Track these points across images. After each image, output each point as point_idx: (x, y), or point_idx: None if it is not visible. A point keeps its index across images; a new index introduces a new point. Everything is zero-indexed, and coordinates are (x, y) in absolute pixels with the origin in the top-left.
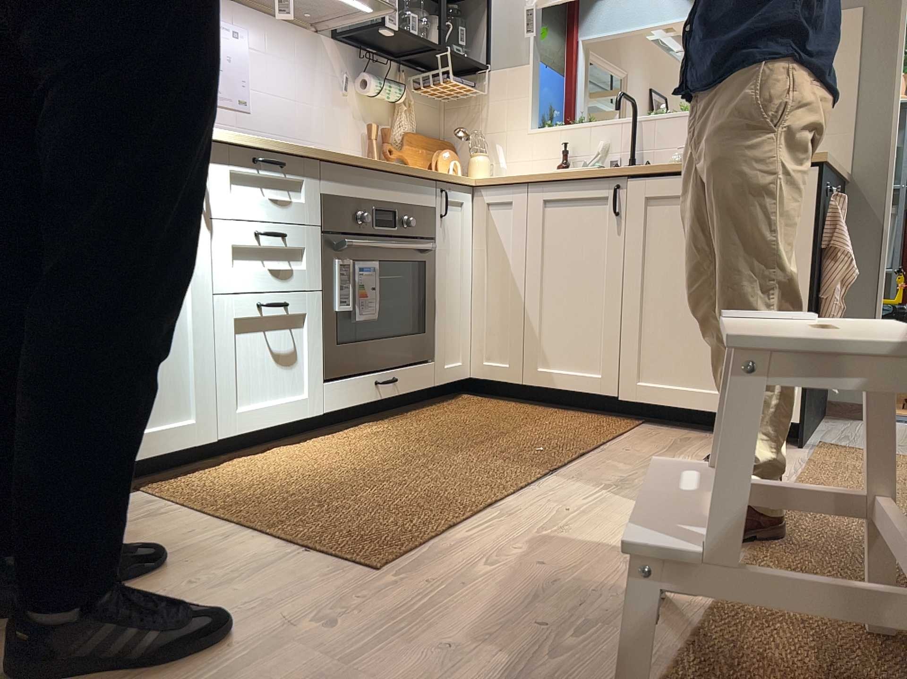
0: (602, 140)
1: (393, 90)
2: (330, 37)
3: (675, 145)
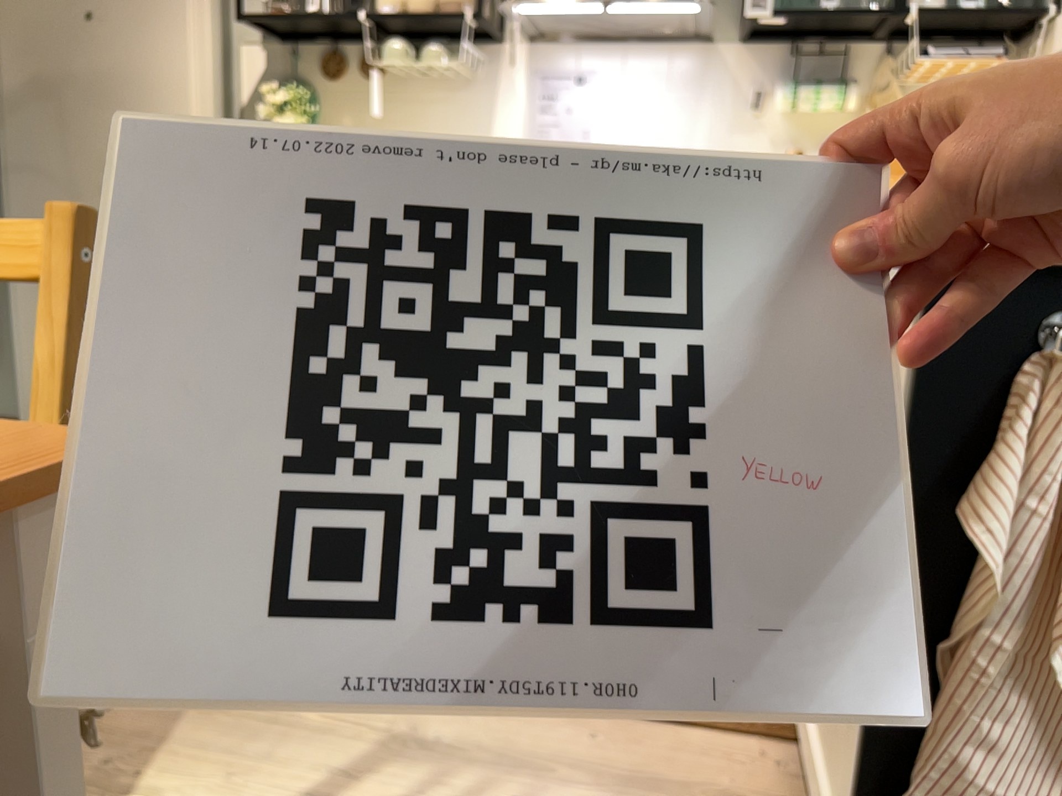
0: None
1: (818, 95)
2: (732, 40)
3: None
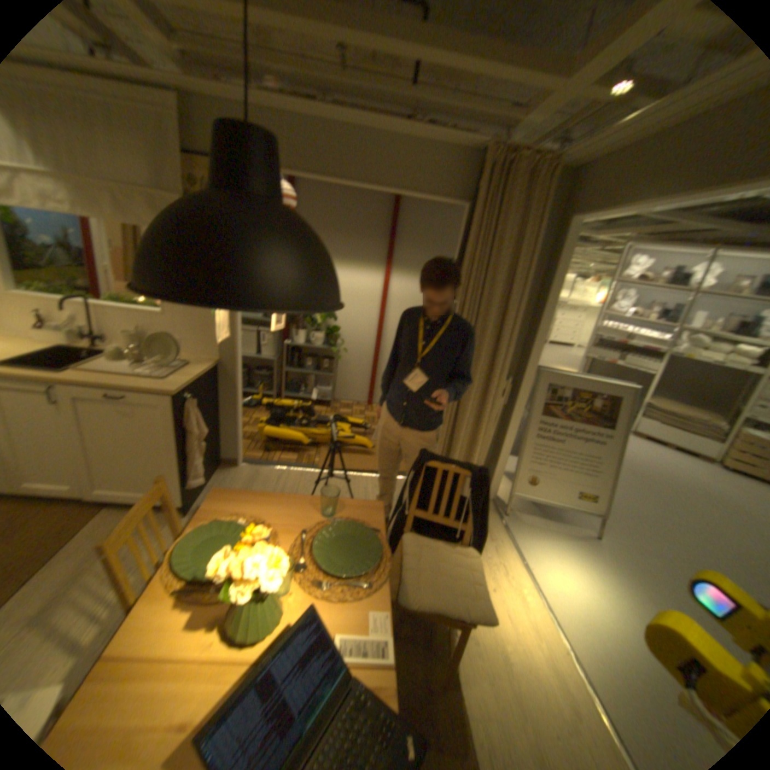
0: (66, 312)
1: None
2: None
3: (120, 325)
